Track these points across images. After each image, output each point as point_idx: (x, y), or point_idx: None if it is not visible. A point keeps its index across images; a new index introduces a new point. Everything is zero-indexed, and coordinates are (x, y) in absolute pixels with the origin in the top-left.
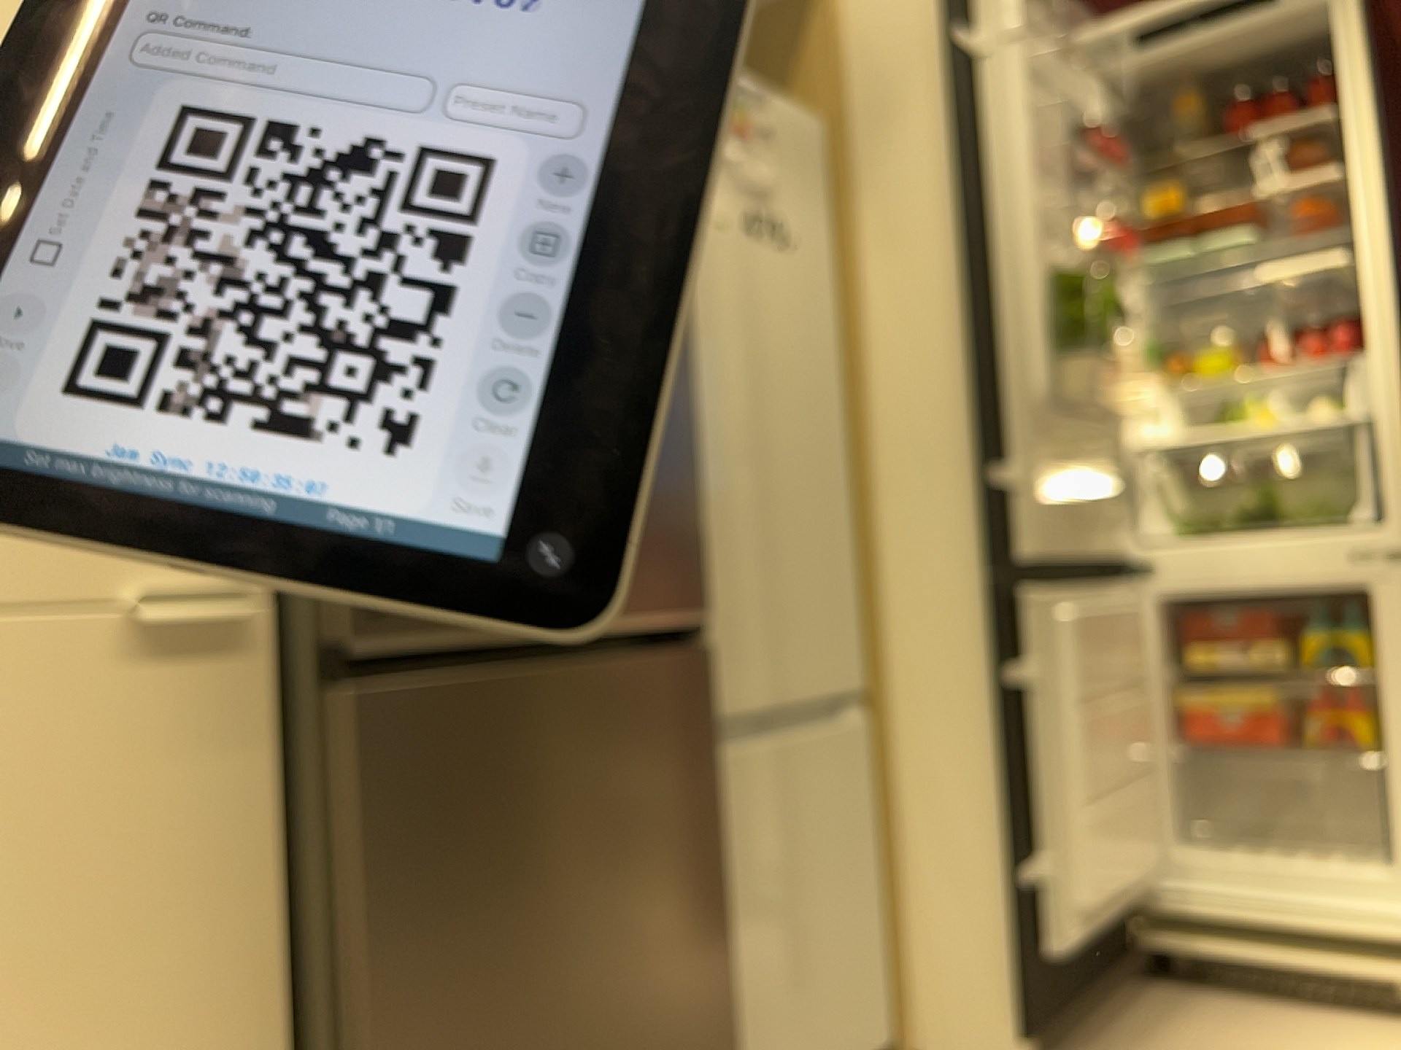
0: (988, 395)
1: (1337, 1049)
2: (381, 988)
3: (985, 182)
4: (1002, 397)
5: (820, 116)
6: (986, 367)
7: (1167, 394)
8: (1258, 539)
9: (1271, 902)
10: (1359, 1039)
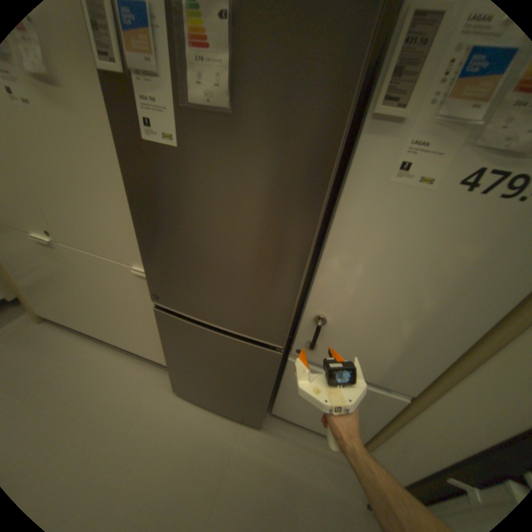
0: None
1: None
2: (167, 349)
3: None
4: None
5: None
6: None
7: None
8: None
9: None
10: None
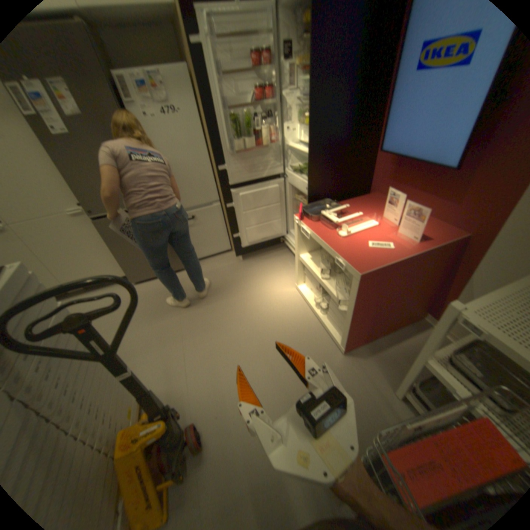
0: (215, 150)
1: (286, 269)
2: (111, 247)
3: (209, 89)
4: (221, 149)
5: (182, 62)
6: (214, 143)
7: (302, 126)
8: (302, 175)
9: (294, 244)
10: (293, 268)
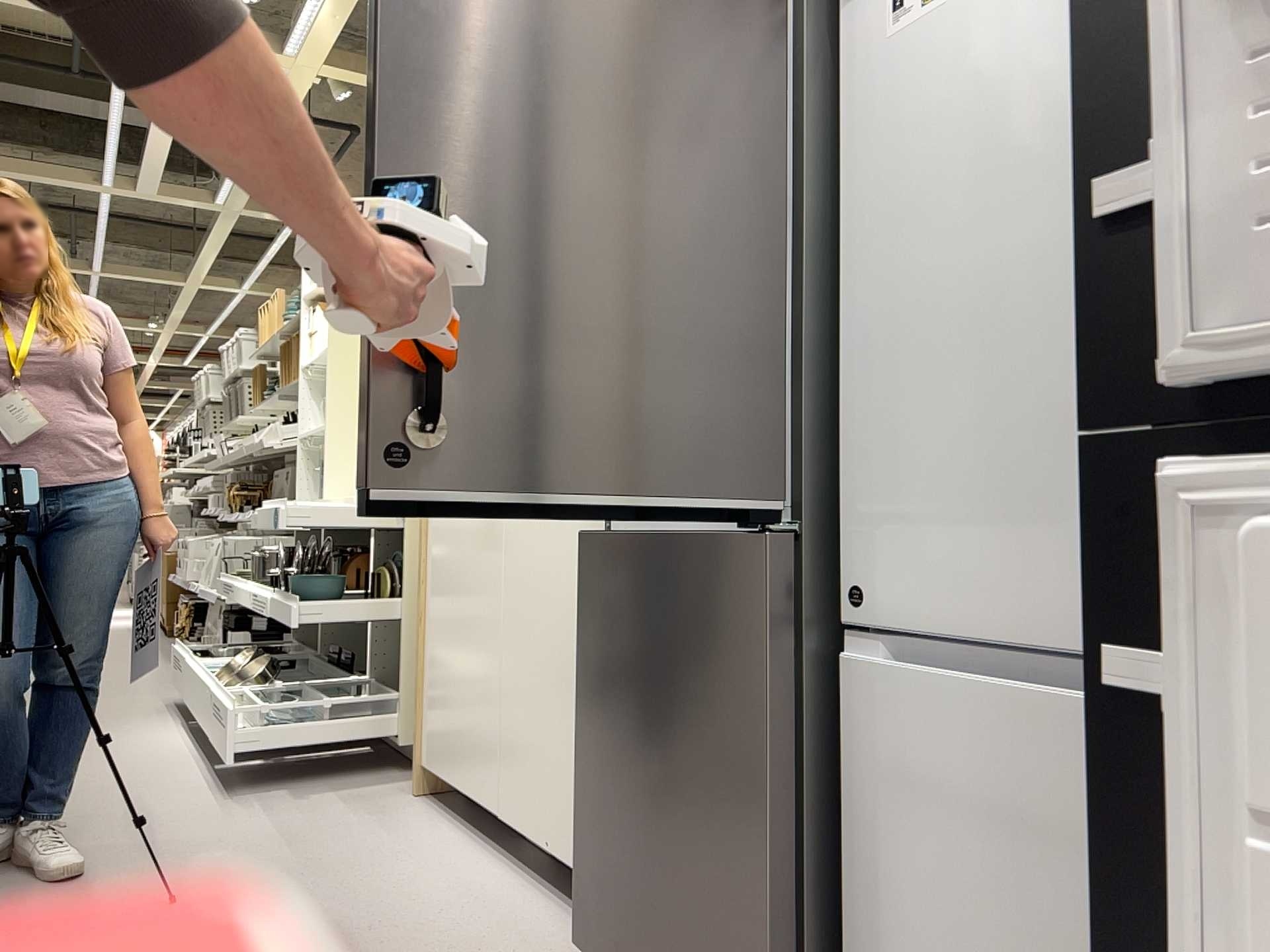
0: (1137, 5)
1: None
2: (583, 697)
3: None
4: None
5: None
6: None
7: None
8: None
9: None
10: None
